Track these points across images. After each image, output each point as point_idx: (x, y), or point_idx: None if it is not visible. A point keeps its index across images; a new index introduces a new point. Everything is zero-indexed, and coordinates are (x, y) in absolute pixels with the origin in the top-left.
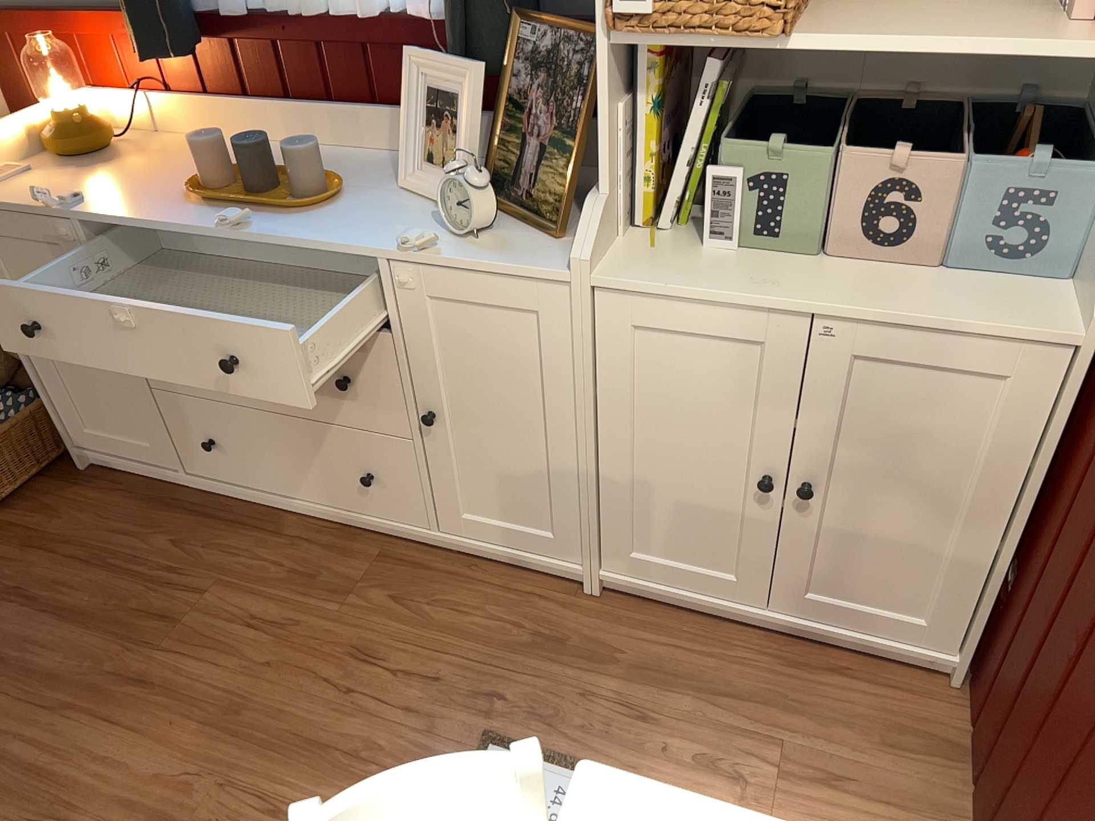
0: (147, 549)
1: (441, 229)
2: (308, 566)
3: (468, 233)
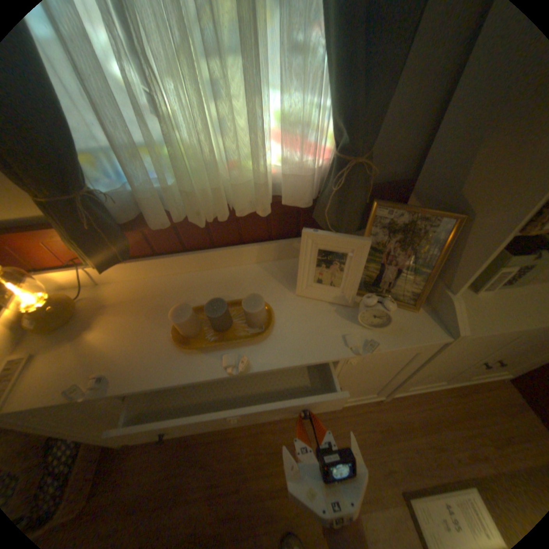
0: (188, 485)
1: (351, 323)
2: (272, 451)
3: (380, 327)
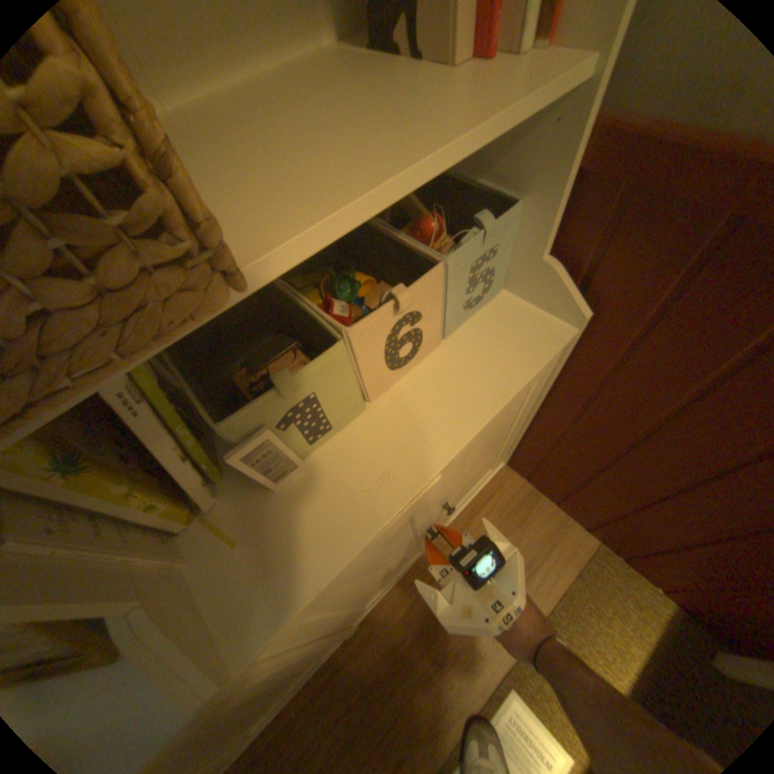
0: None
1: None
2: None
3: None
